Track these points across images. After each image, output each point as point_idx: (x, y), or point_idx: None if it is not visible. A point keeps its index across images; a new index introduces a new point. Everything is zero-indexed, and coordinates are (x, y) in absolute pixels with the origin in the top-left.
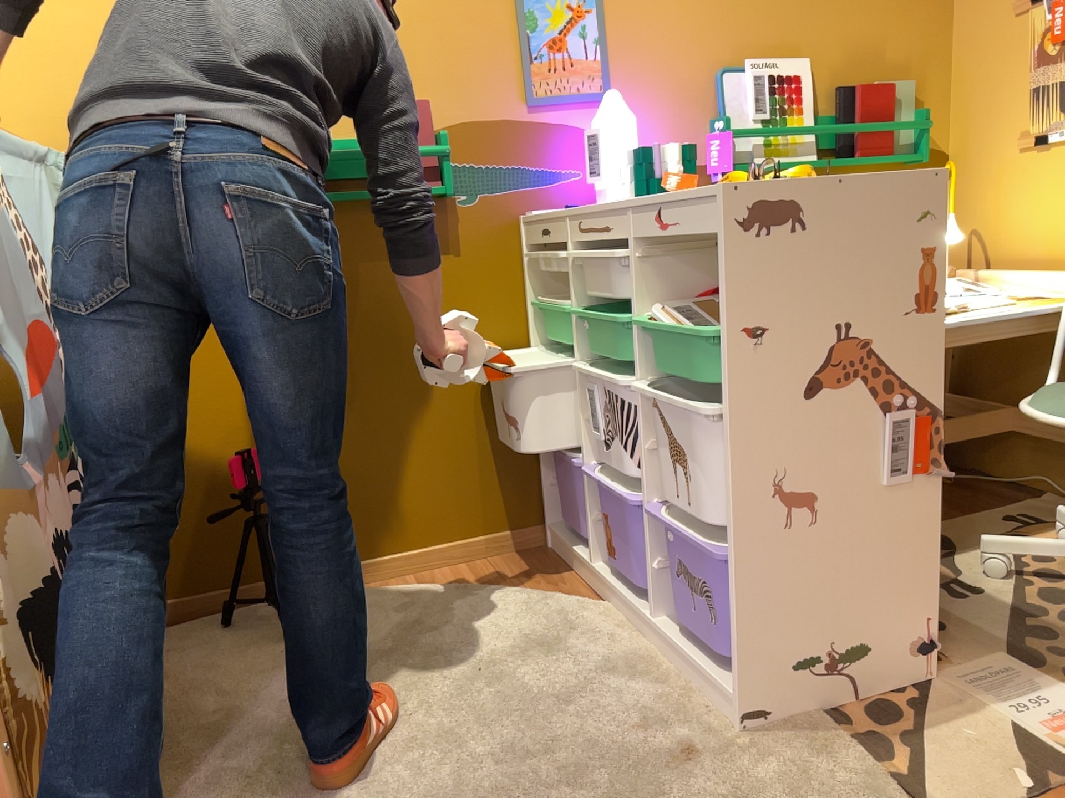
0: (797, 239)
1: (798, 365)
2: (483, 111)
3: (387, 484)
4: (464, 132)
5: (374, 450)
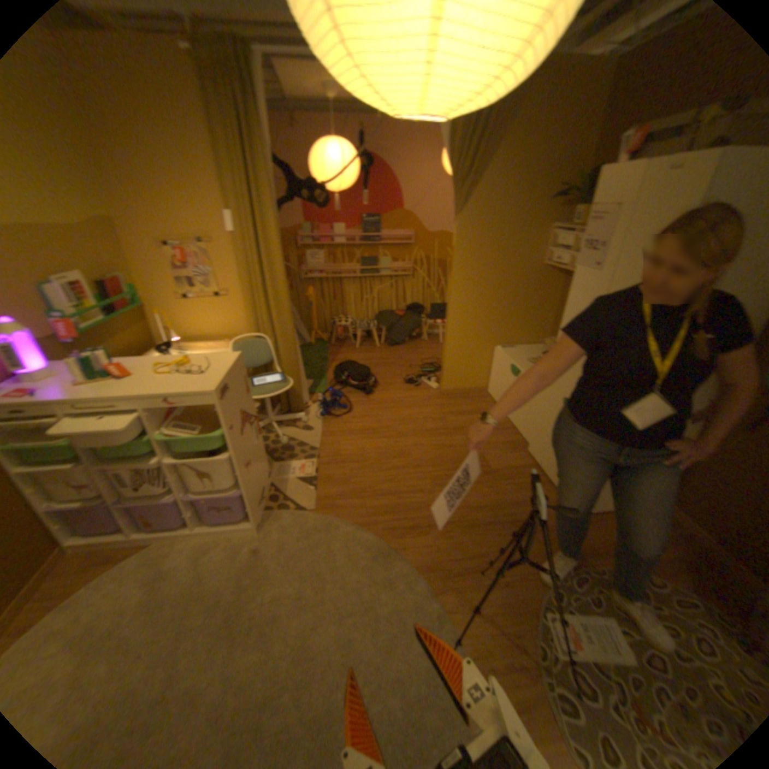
0: (227, 394)
1: (237, 428)
2: None
3: None
4: None
5: None
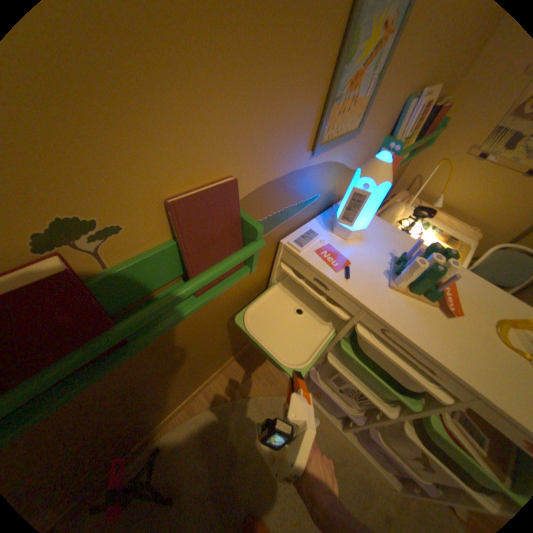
0: None
1: None
2: (281, 167)
3: (189, 385)
4: (261, 193)
5: (181, 384)
